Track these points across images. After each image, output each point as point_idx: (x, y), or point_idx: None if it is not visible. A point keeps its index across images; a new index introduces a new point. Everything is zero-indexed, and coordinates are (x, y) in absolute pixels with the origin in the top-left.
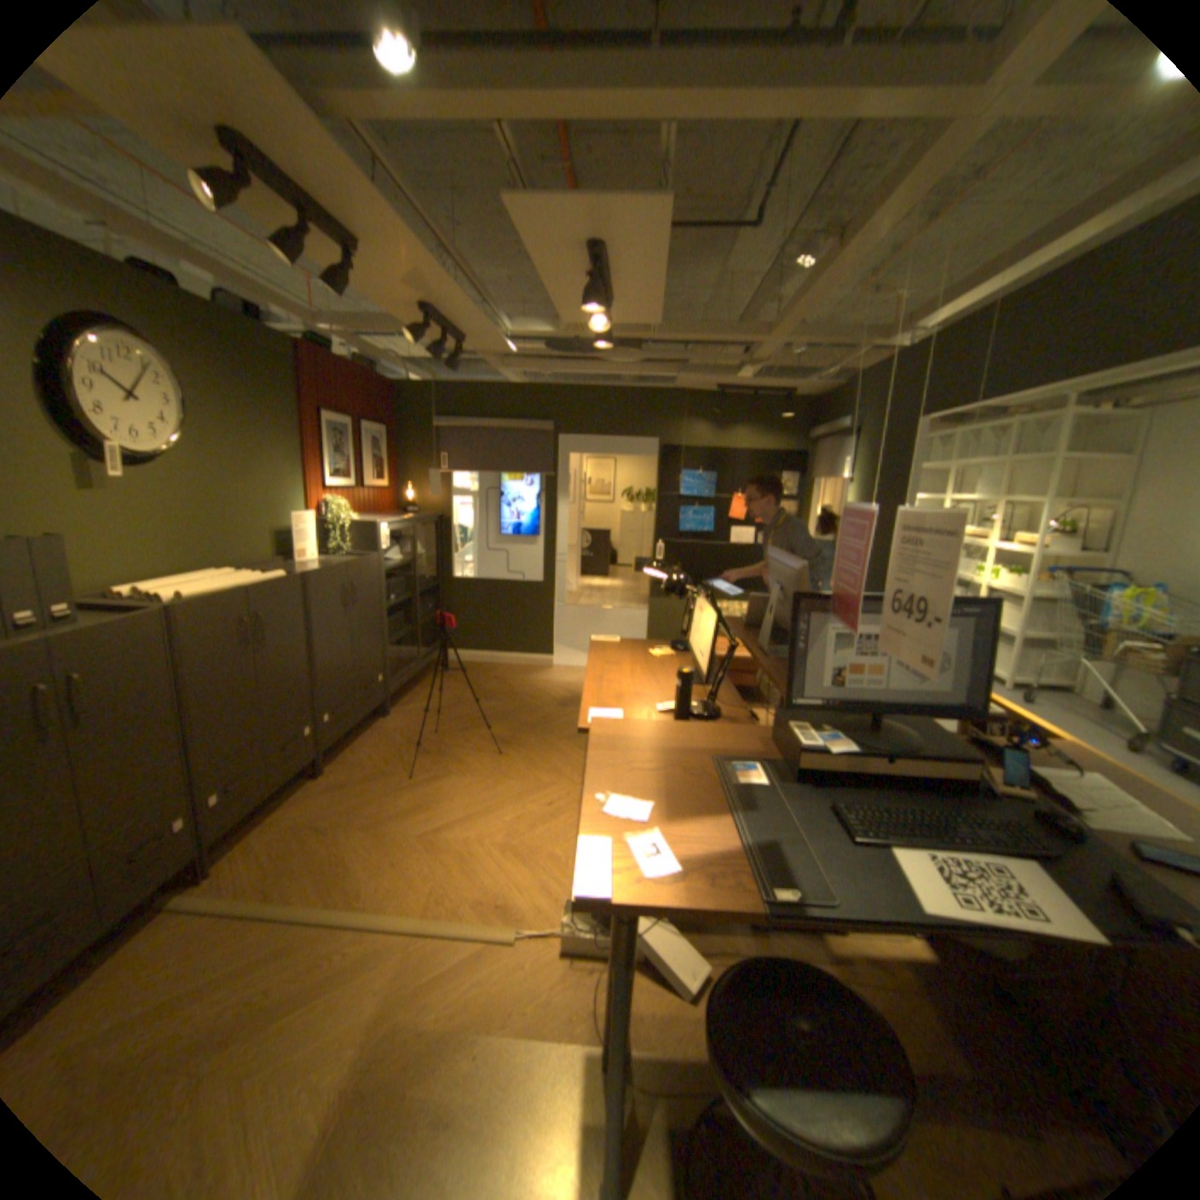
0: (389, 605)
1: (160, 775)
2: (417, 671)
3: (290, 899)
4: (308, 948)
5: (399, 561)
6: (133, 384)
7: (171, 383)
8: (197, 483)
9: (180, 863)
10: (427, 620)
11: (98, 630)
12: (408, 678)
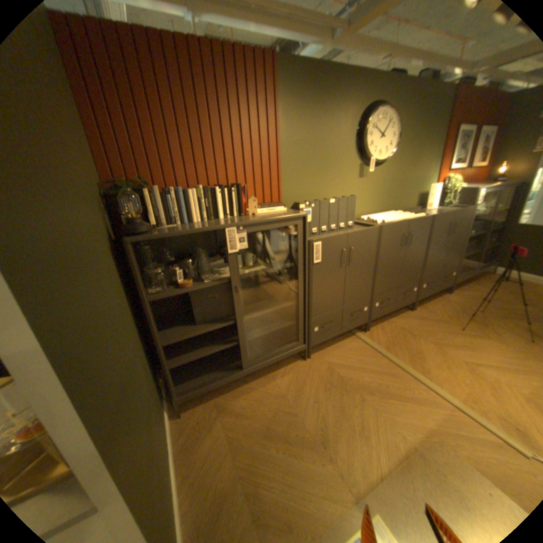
0: (471, 236)
1: (365, 290)
2: (475, 275)
3: (399, 357)
4: (405, 381)
5: (483, 211)
6: (385, 130)
7: (397, 126)
8: (395, 172)
9: (363, 323)
10: (490, 248)
11: (361, 232)
12: (469, 277)
